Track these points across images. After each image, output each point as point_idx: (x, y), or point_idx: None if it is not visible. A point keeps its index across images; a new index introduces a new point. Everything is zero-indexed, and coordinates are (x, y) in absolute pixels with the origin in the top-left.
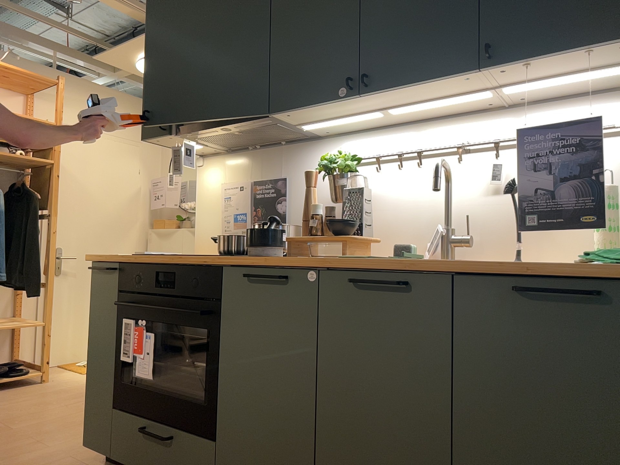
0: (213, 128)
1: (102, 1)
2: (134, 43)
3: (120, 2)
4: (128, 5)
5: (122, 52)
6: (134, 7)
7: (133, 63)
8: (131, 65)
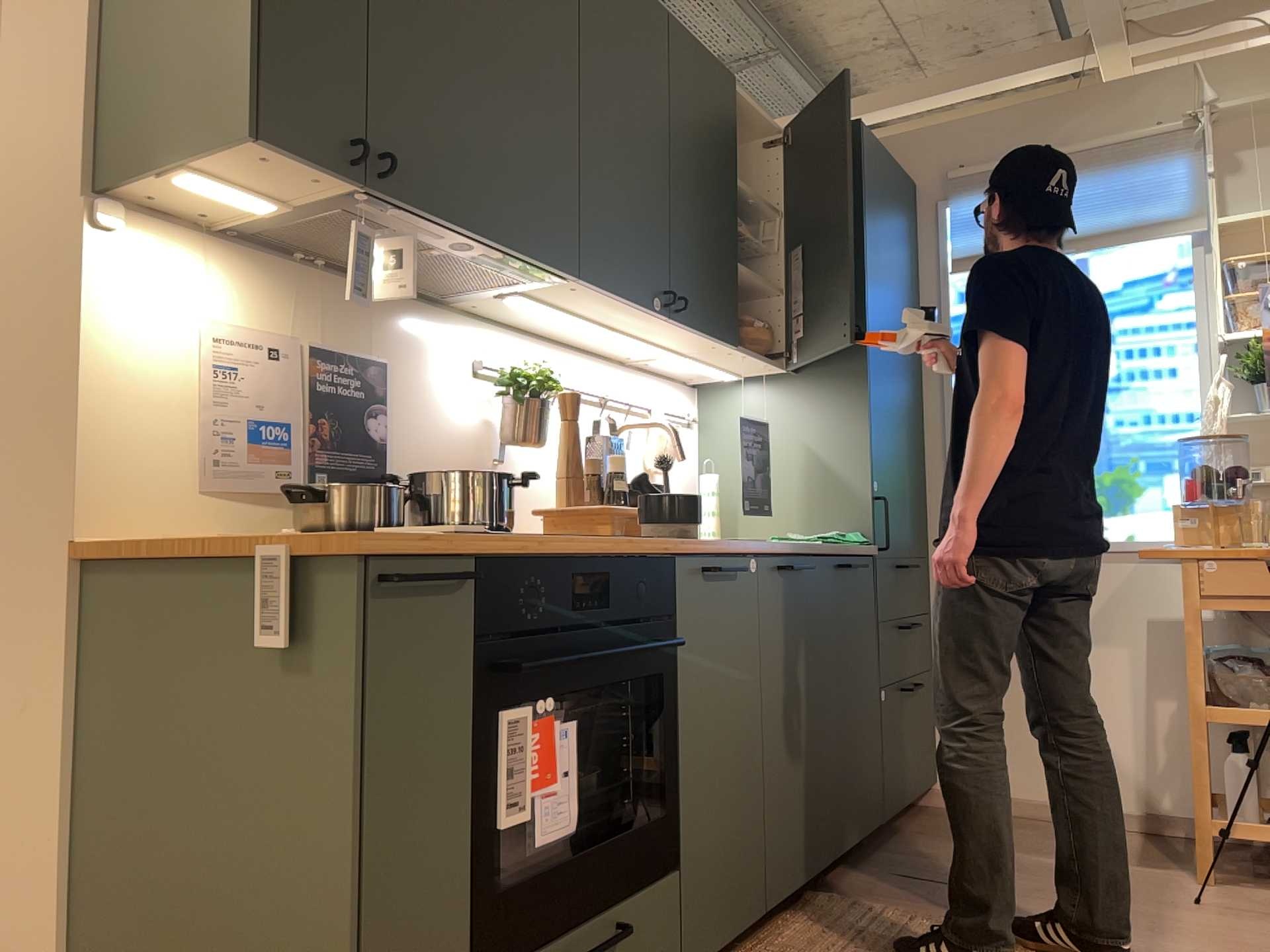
0: (465, 235)
1: None
2: None
3: None
4: None
5: None
6: None
7: None
8: None
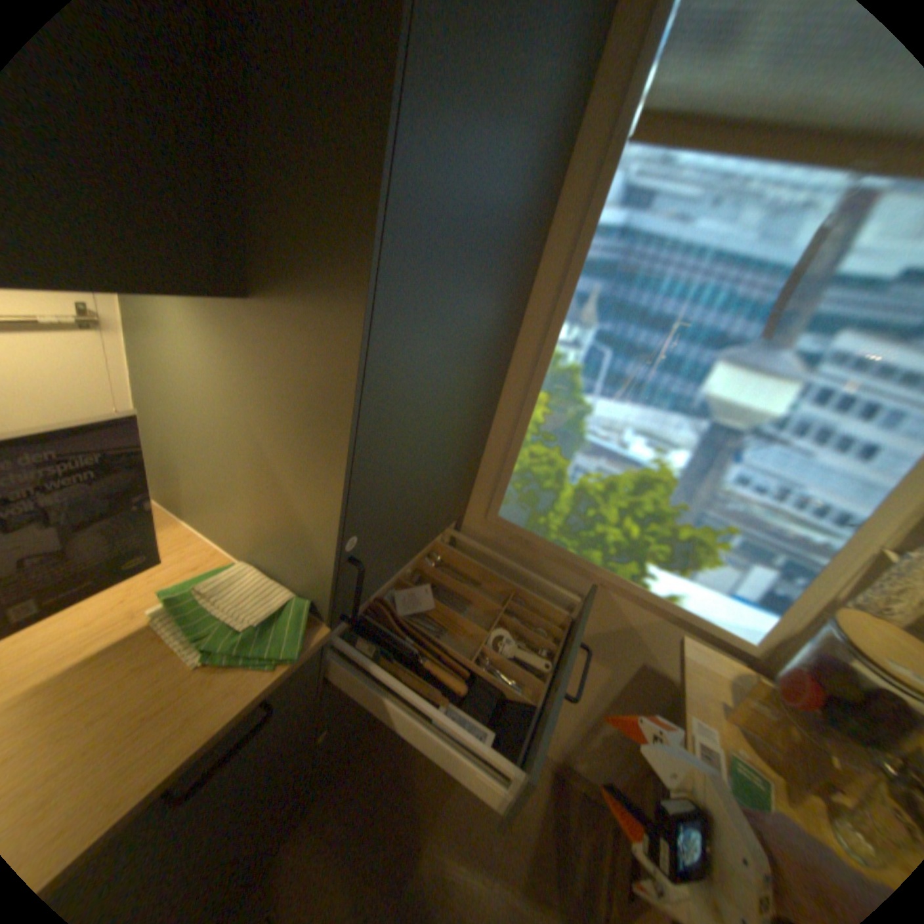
0: None
1: None
2: None
3: None
4: None
5: None
6: None
7: None
8: None
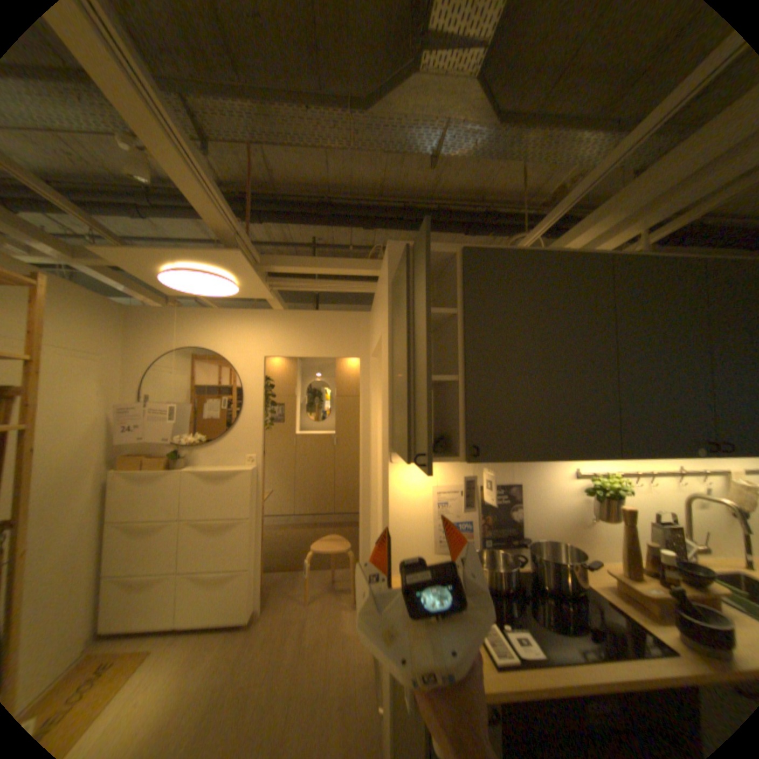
0: (533, 460)
1: (188, 192)
2: (192, 251)
3: (214, 202)
4: (221, 208)
5: (157, 254)
6: (226, 212)
7: (153, 267)
8: (146, 267)
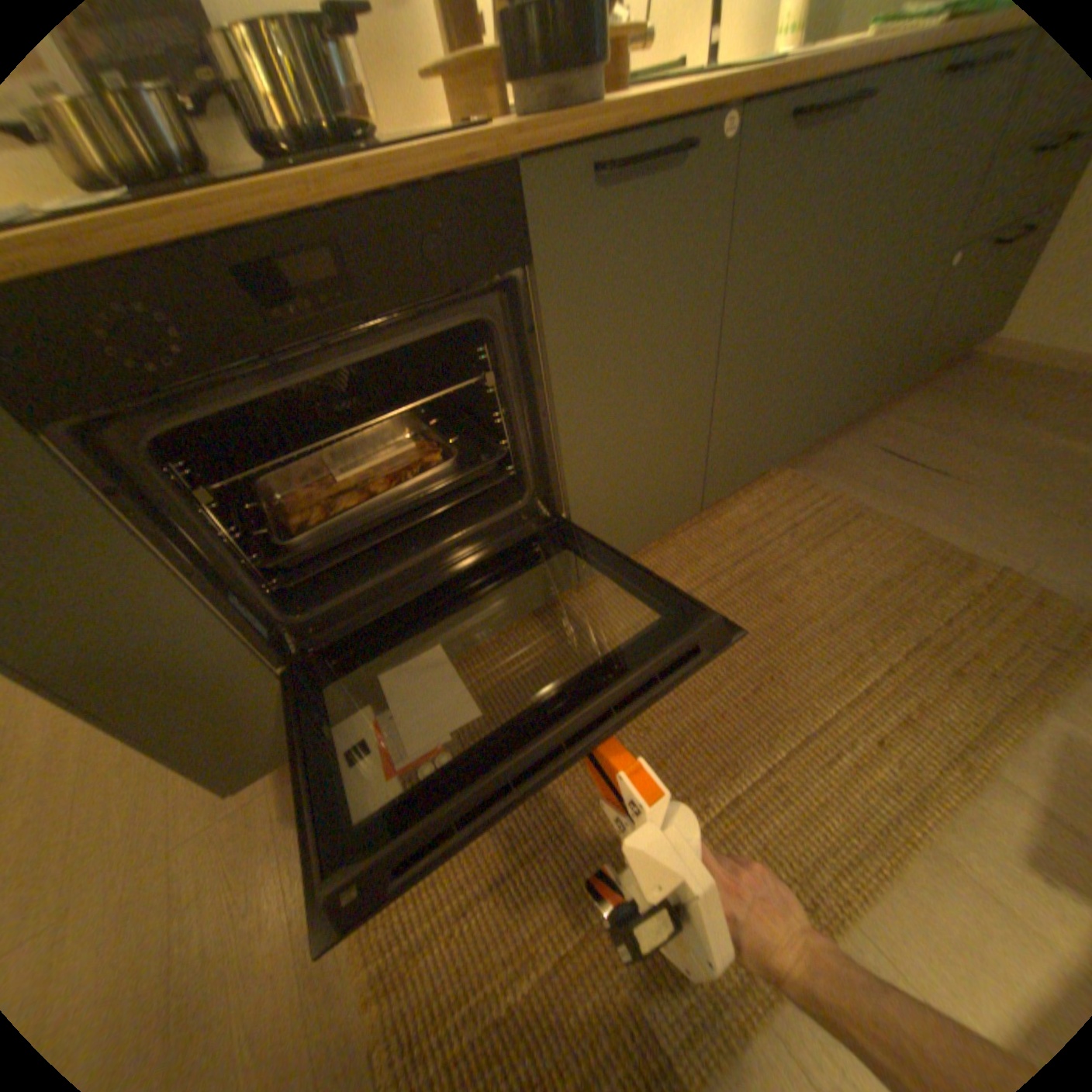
0: None
1: None
2: None
3: None
4: None
5: None
6: None
7: None
8: None
